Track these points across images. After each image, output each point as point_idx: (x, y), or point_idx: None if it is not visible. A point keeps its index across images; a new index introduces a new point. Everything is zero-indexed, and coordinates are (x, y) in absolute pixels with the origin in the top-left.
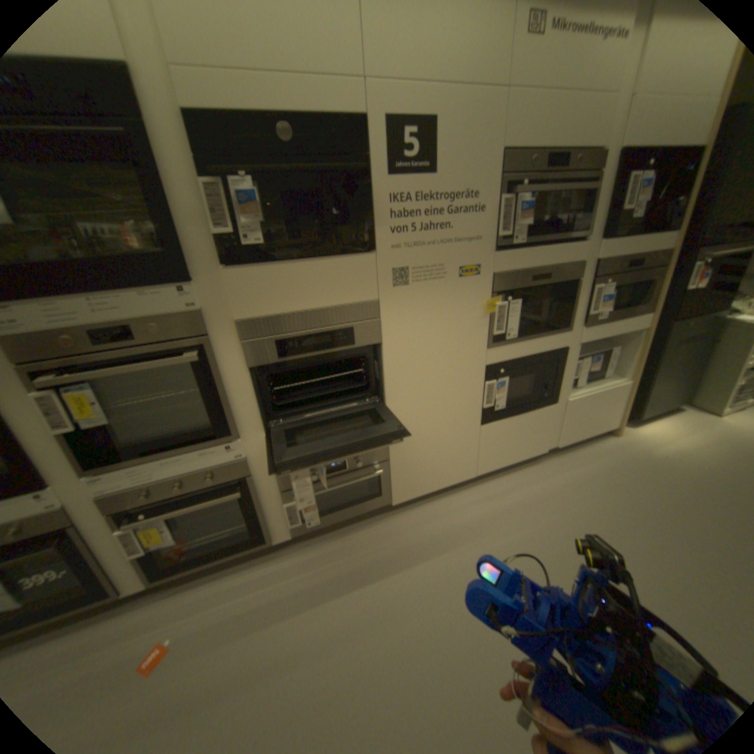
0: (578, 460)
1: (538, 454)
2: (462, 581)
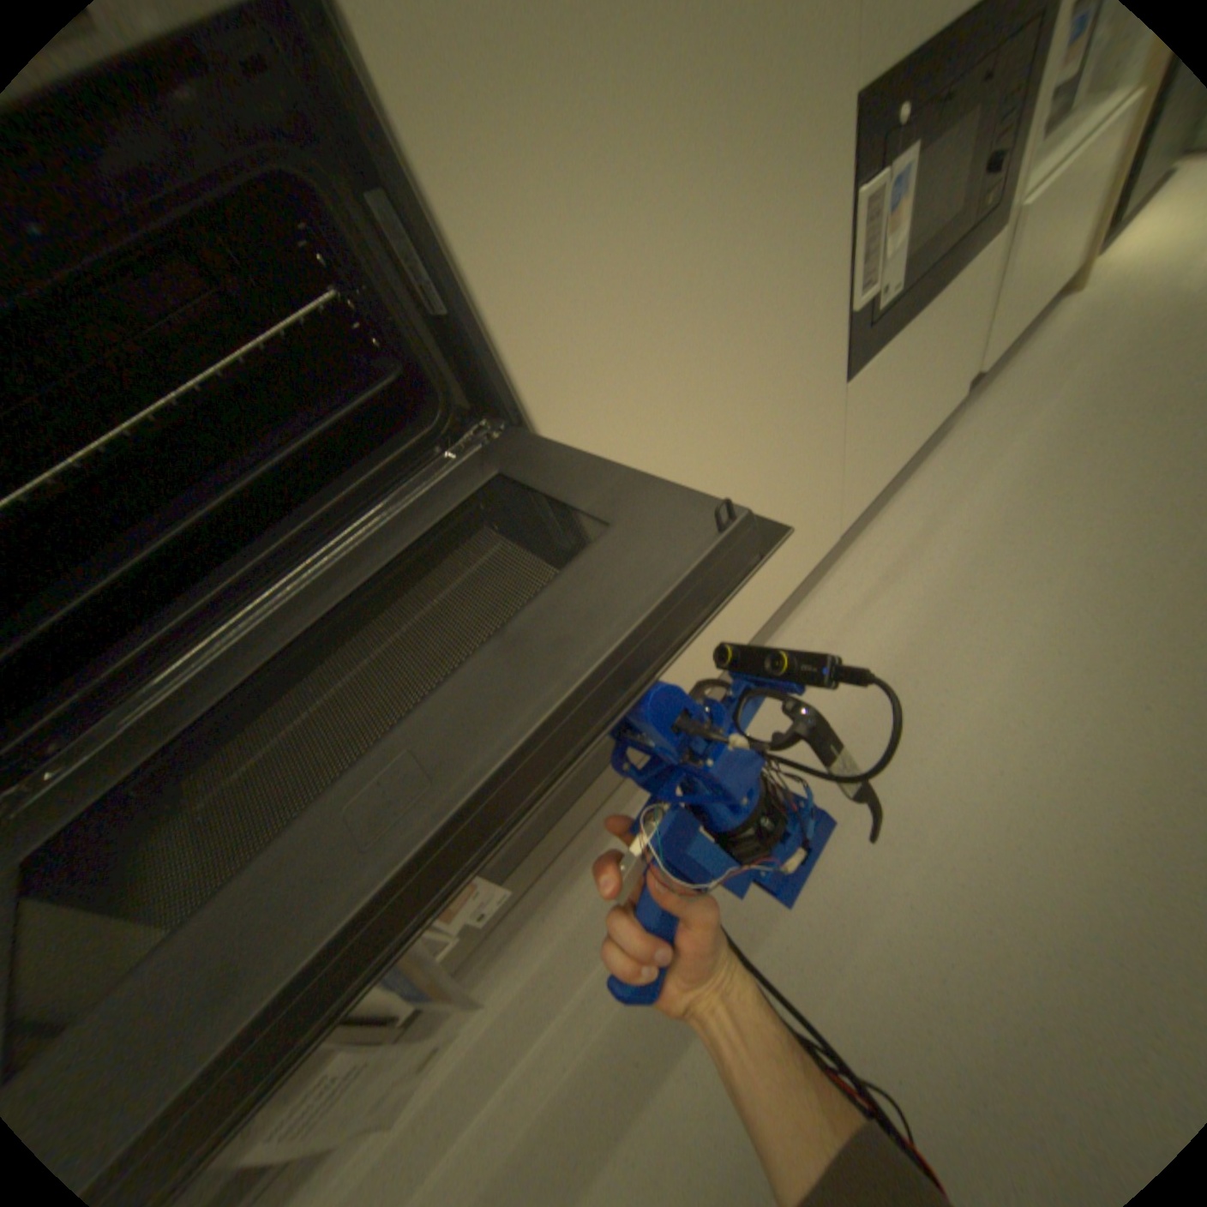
0: (1026, 383)
1: (950, 407)
2: (971, 840)
